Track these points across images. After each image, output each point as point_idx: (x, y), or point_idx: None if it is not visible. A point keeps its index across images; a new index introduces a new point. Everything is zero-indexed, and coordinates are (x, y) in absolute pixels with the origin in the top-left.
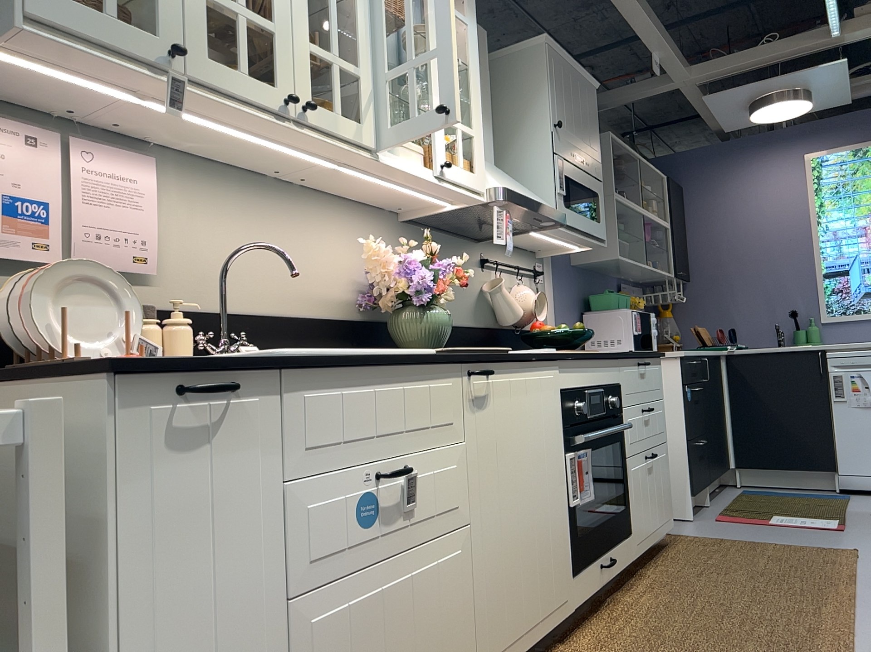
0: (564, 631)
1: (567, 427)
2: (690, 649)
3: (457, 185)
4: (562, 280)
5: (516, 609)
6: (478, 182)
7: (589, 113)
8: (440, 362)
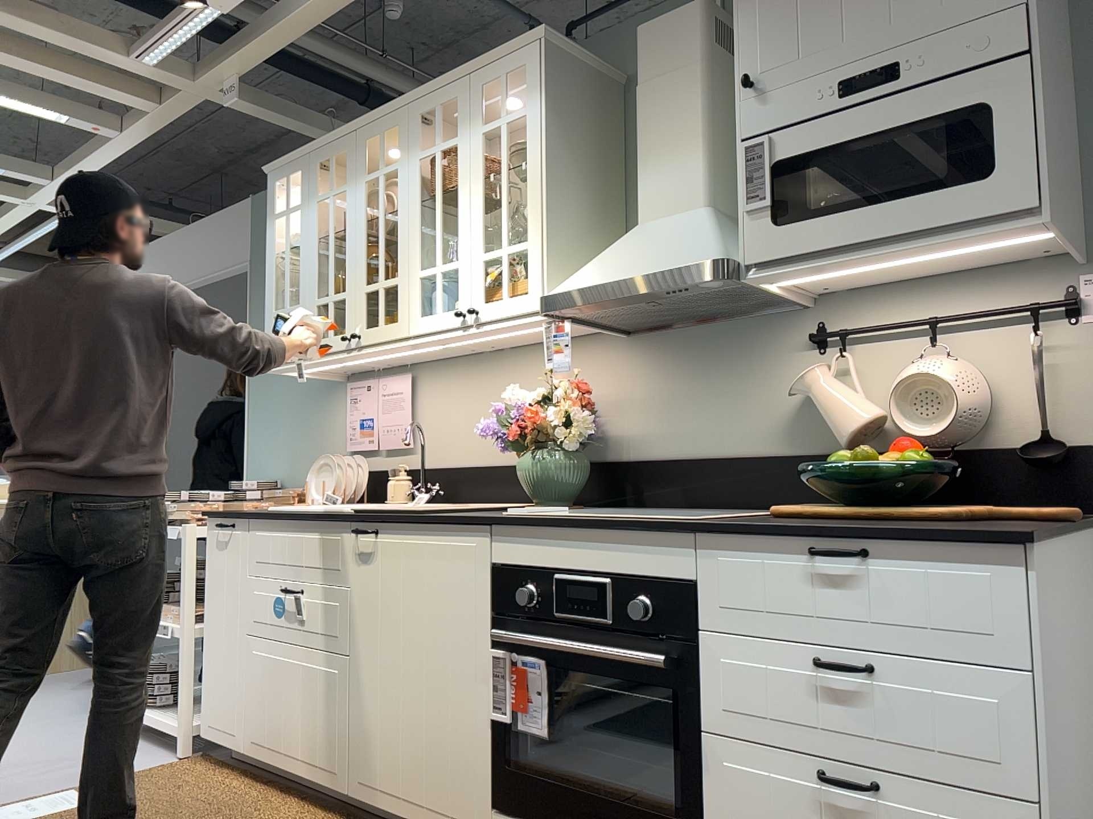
0: None
1: (501, 615)
2: None
3: (505, 318)
4: None
5: (392, 766)
6: (527, 302)
7: None
8: (326, 519)
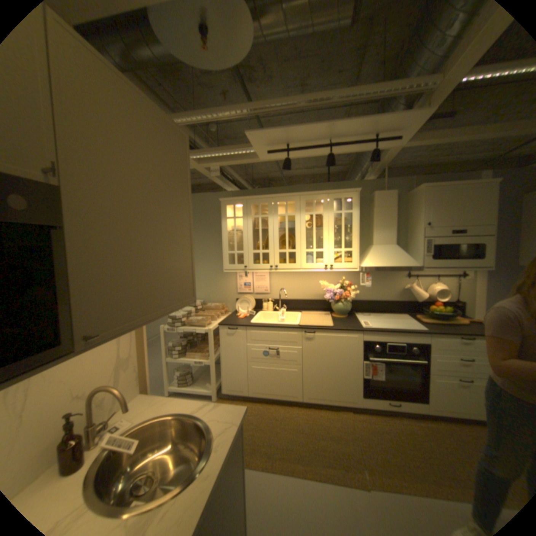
0: (365, 413)
1: (367, 353)
2: (379, 444)
3: (342, 269)
4: (499, 275)
5: (323, 393)
6: (352, 266)
7: (478, 201)
8: (291, 328)
